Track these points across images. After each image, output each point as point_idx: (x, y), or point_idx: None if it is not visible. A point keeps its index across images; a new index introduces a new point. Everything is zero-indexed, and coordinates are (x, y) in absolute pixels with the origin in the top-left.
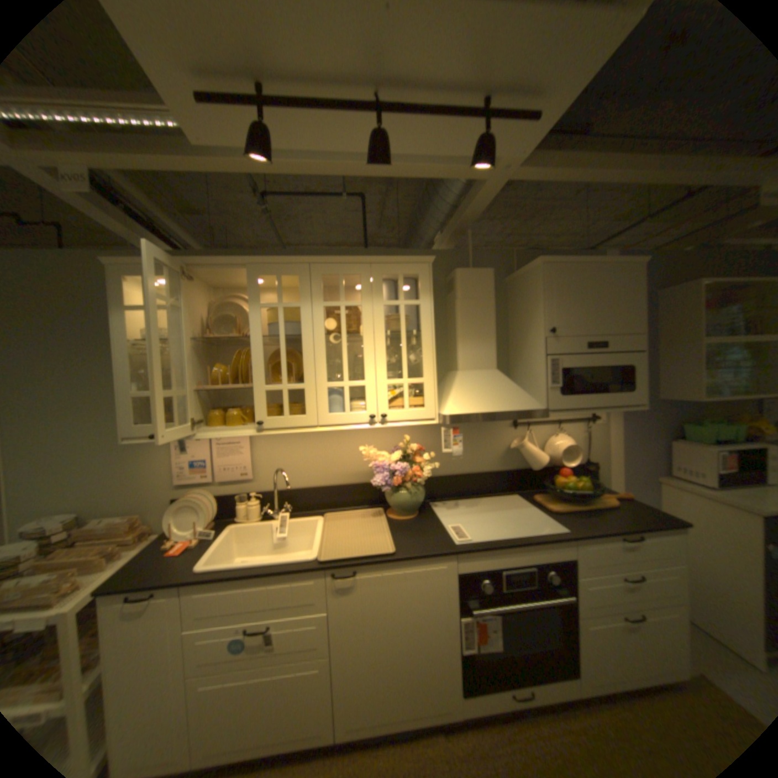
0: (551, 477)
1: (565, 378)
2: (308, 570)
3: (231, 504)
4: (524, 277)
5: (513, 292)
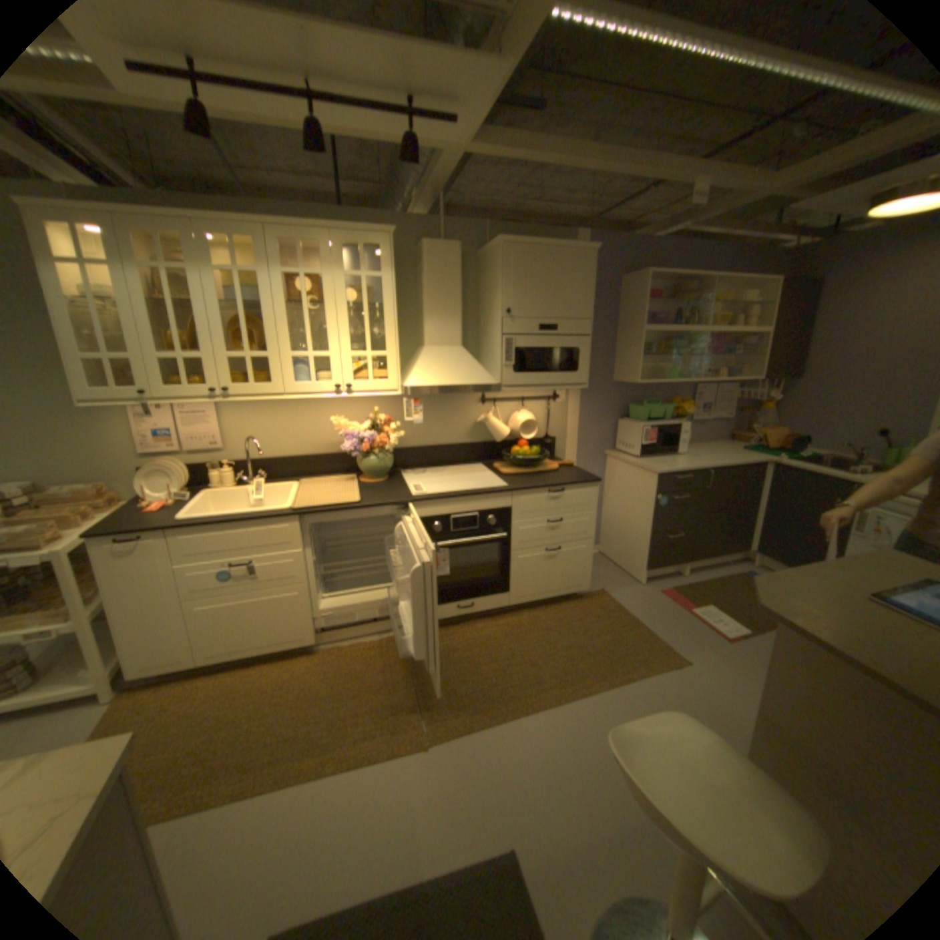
0: (508, 448)
1: (517, 357)
2: (283, 515)
3: (203, 472)
4: (490, 254)
5: (483, 268)
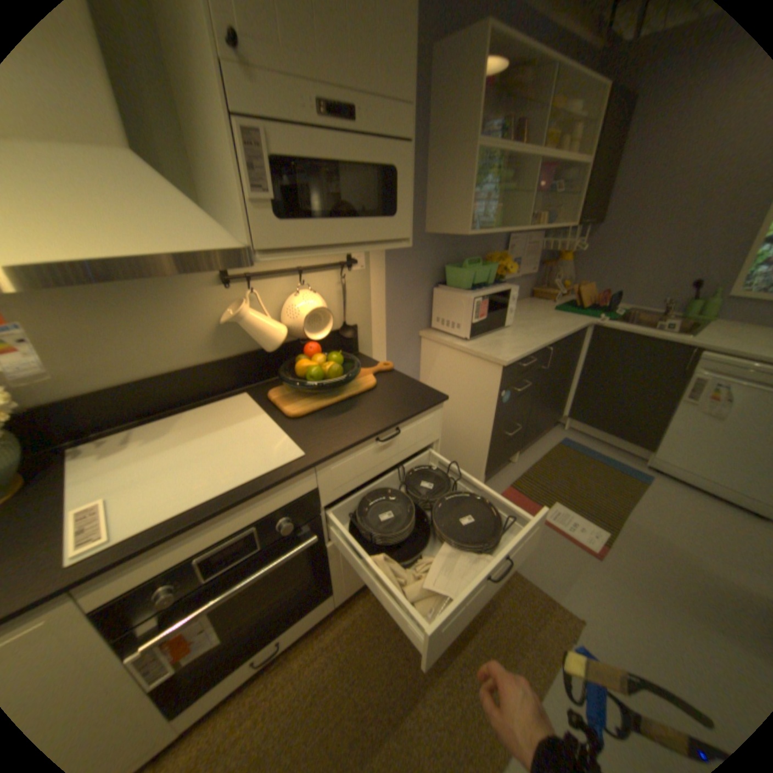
0: (289, 359)
1: (278, 178)
2: None
3: None
4: None
5: None
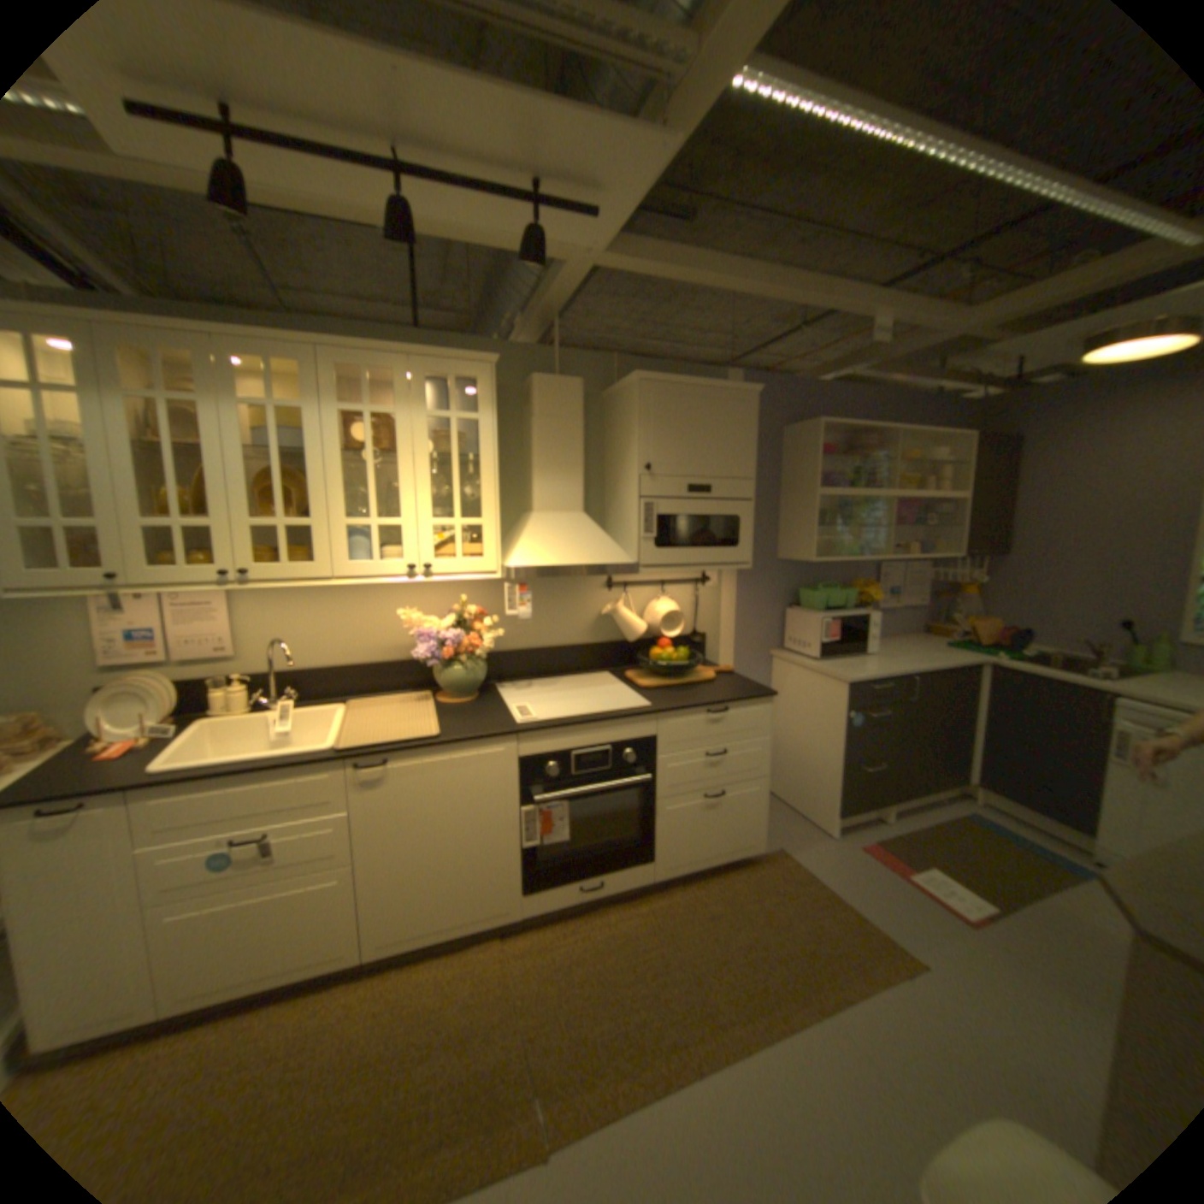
0: (644, 649)
1: (659, 527)
2: (319, 759)
3: (198, 692)
4: (620, 395)
5: (609, 413)
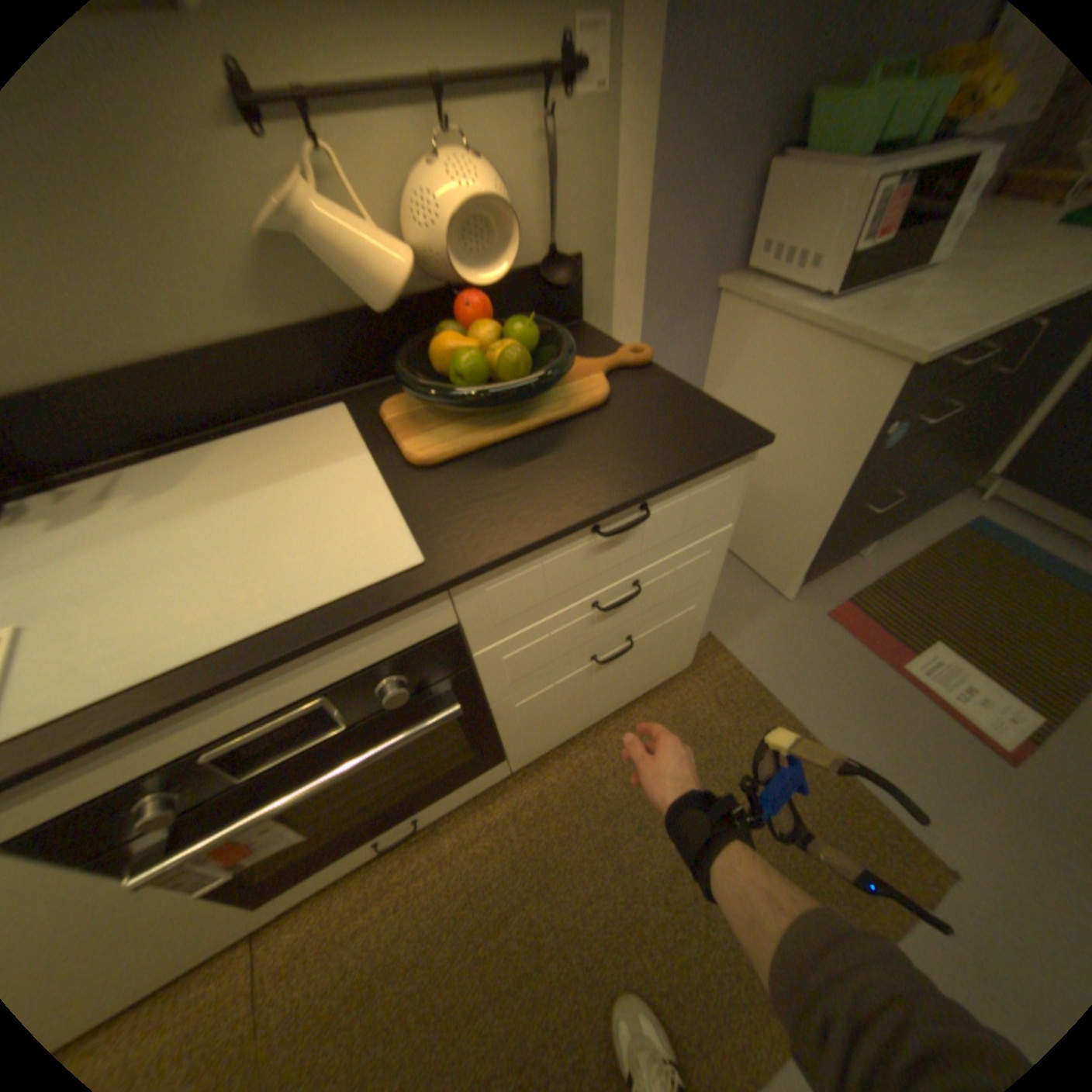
0: (421, 334)
1: None
2: None
3: None
4: None
5: None
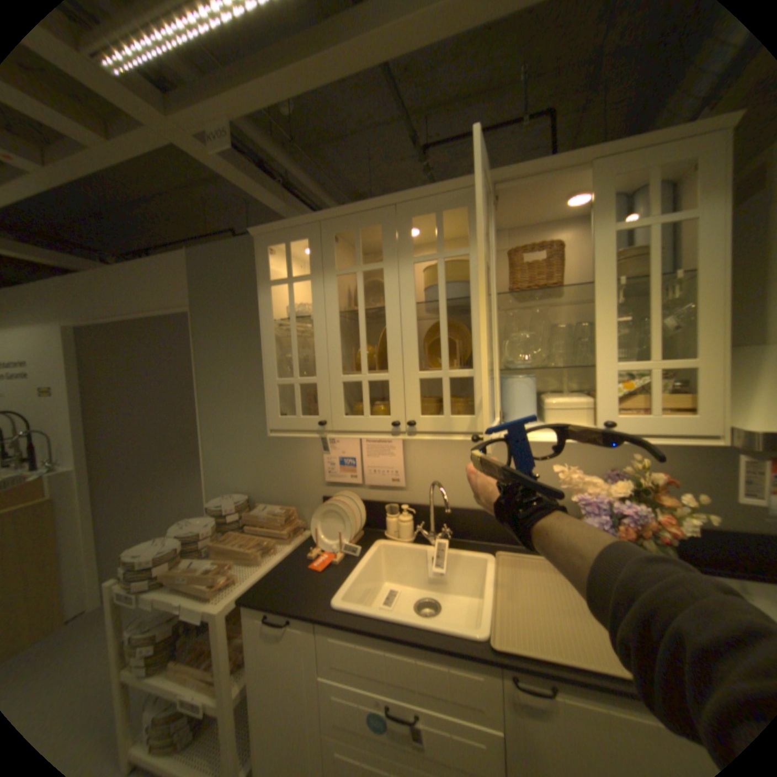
0: None
1: None
2: (475, 658)
3: (380, 514)
4: None
5: None
